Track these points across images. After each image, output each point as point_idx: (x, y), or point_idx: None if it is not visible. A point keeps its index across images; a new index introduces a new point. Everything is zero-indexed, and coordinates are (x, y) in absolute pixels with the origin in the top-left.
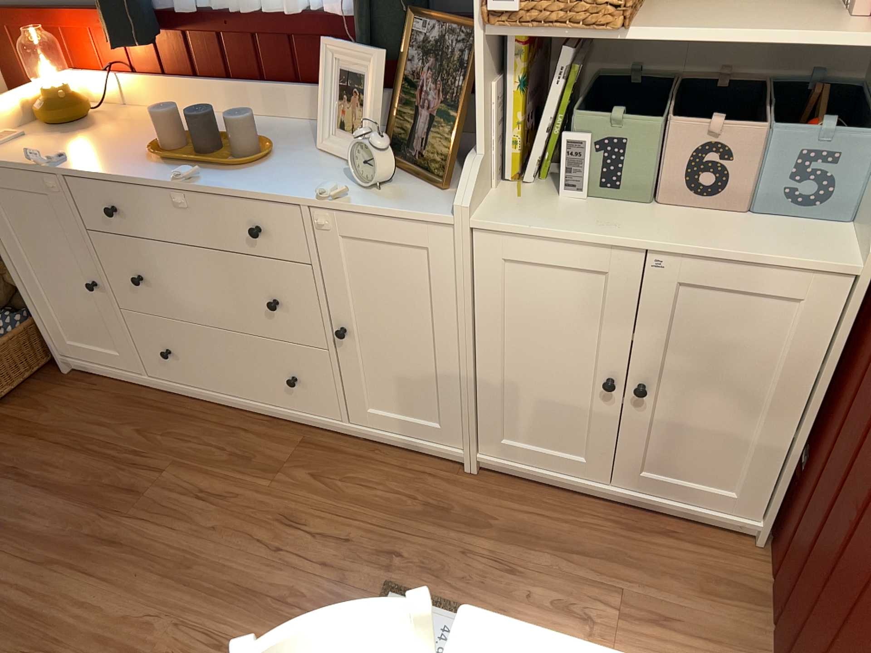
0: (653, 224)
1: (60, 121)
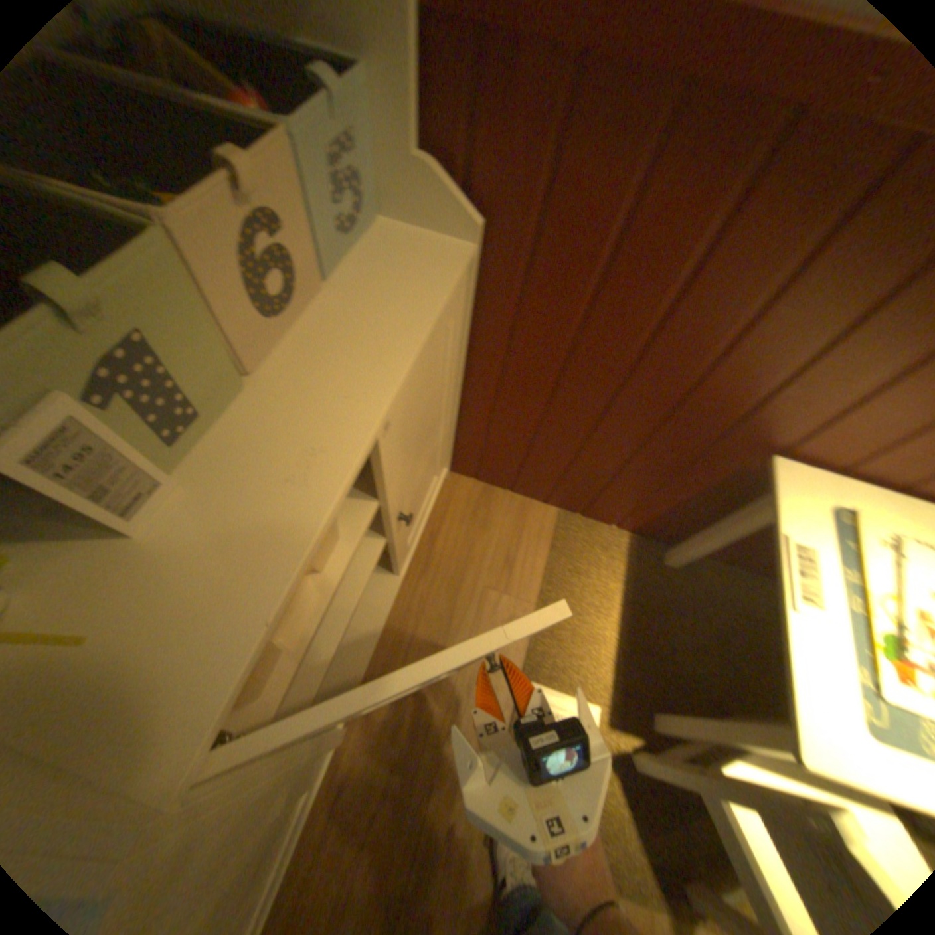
0: (318, 392)
1: None
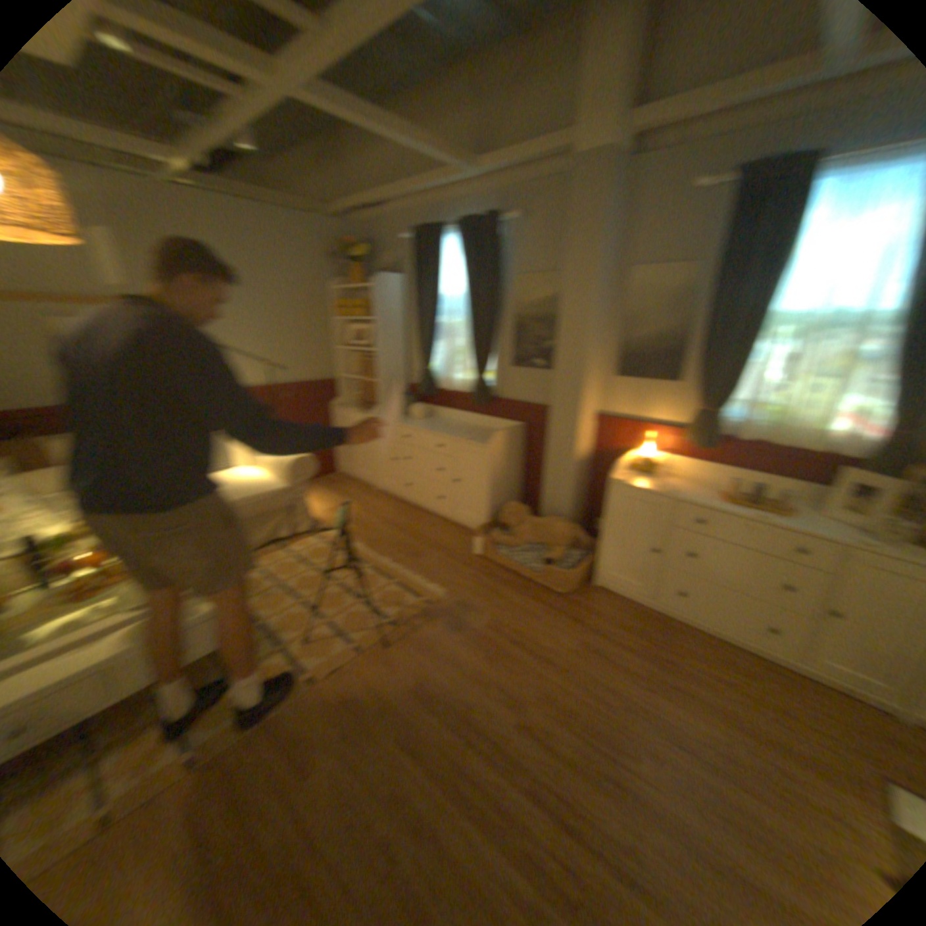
0: None
1: (644, 470)
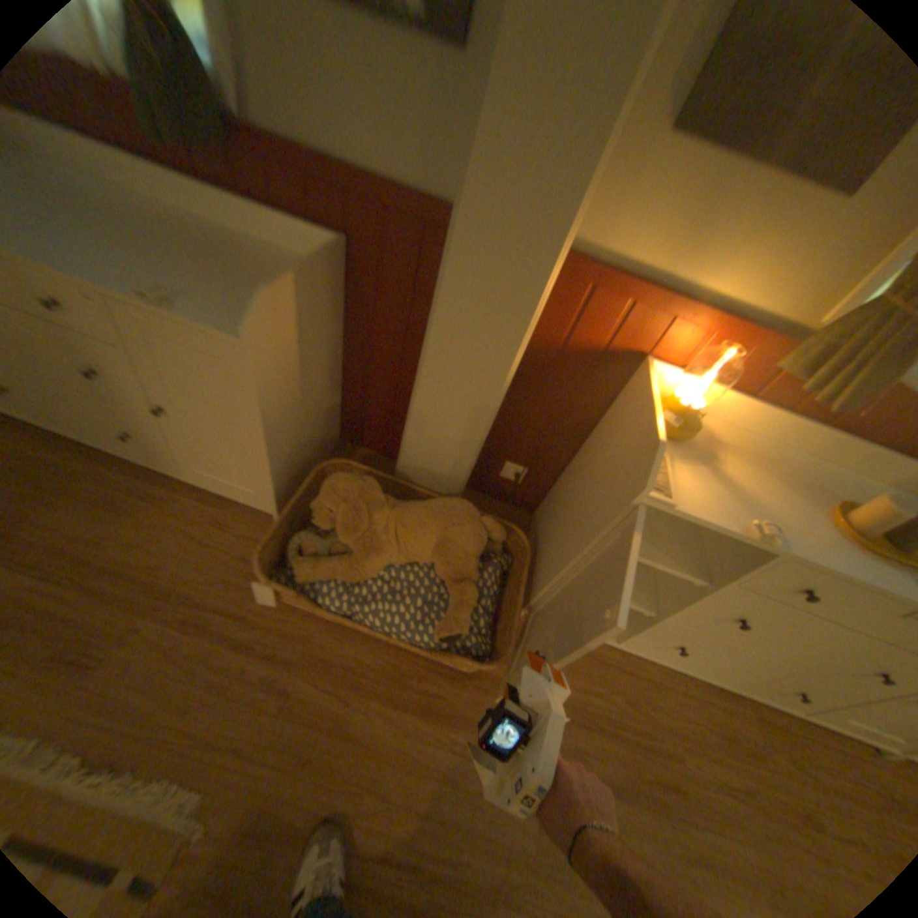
0: None
1: (687, 439)
